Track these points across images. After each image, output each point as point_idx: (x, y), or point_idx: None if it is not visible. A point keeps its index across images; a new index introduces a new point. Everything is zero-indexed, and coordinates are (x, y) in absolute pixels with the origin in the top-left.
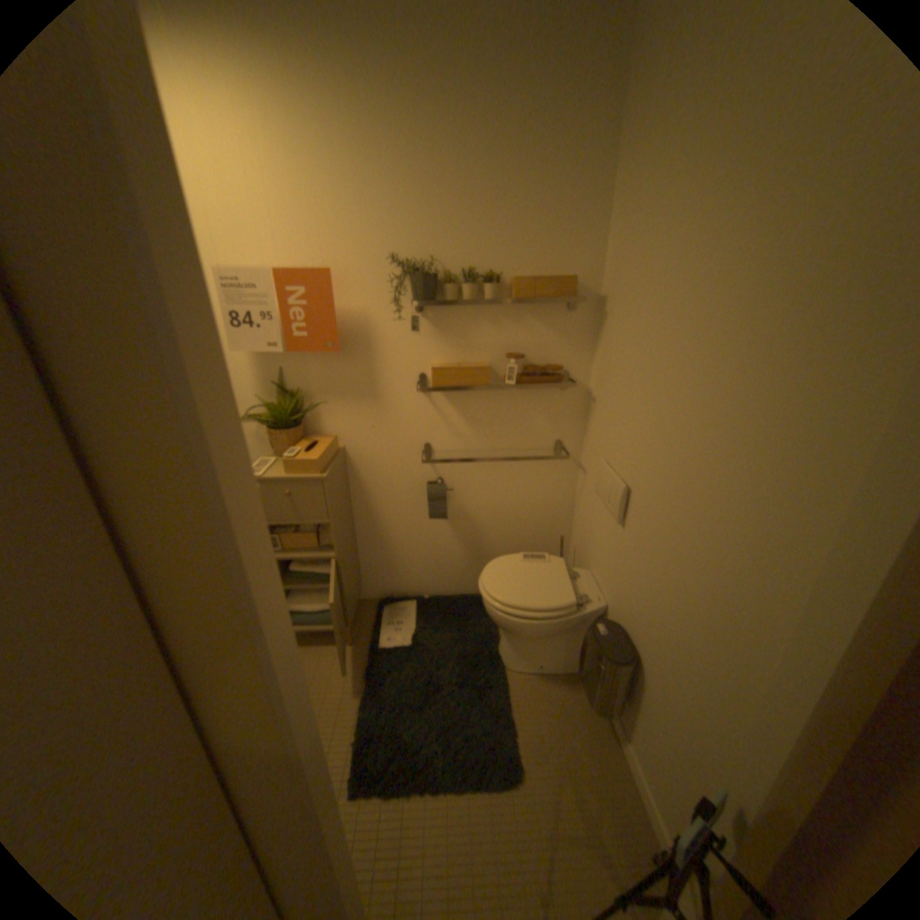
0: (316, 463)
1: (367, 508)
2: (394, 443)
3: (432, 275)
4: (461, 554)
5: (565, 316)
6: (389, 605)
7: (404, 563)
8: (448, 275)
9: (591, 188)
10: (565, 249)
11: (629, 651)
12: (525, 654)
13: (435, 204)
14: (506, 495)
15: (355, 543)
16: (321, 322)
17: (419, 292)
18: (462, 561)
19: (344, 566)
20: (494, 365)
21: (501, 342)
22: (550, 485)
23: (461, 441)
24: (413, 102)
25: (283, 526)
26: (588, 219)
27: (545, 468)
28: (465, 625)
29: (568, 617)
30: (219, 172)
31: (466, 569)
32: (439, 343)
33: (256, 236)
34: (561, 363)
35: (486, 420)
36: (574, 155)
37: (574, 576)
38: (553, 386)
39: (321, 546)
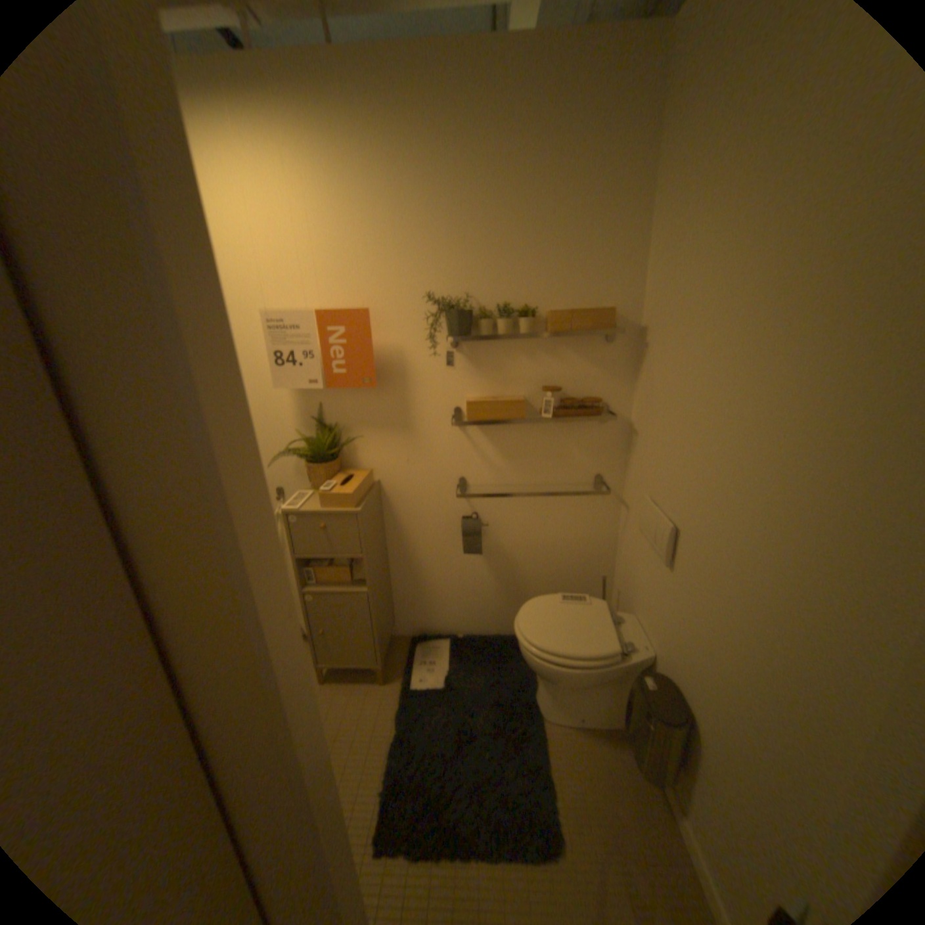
0: (351, 497)
1: (401, 542)
2: (429, 477)
3: (467, 312)
4: (497, 592)
5: (604, 348)
6: (422, 644)
7: (438, 600)
8: (483, 311)
9: (628, 221)
10: (602, 281)
11: (682, 711)
12: (565, 705)
13: (471, 244)
14: (544, 532)
15: (389, 578)
16: (359, 359)
17: (454, 329)
18: (497, 600)
19: (377, 602)
20: (530, 399)
21: (537, 375)
22: (590, 522)
23: (496, 475)
24: (449, 151)
25: (318, 559)
26: (625, 251)
27: (585, 503)
28: (501, 669)
29: (612, 667)
30: (269, 225)
31: (502, 608)
32: (474, 377)
33: (301, 281)
34: (600, 396)
35: (522, 454)
36: (609, 190)
37: (618, 621)
38: (592, 419)
39: (354, 580)
